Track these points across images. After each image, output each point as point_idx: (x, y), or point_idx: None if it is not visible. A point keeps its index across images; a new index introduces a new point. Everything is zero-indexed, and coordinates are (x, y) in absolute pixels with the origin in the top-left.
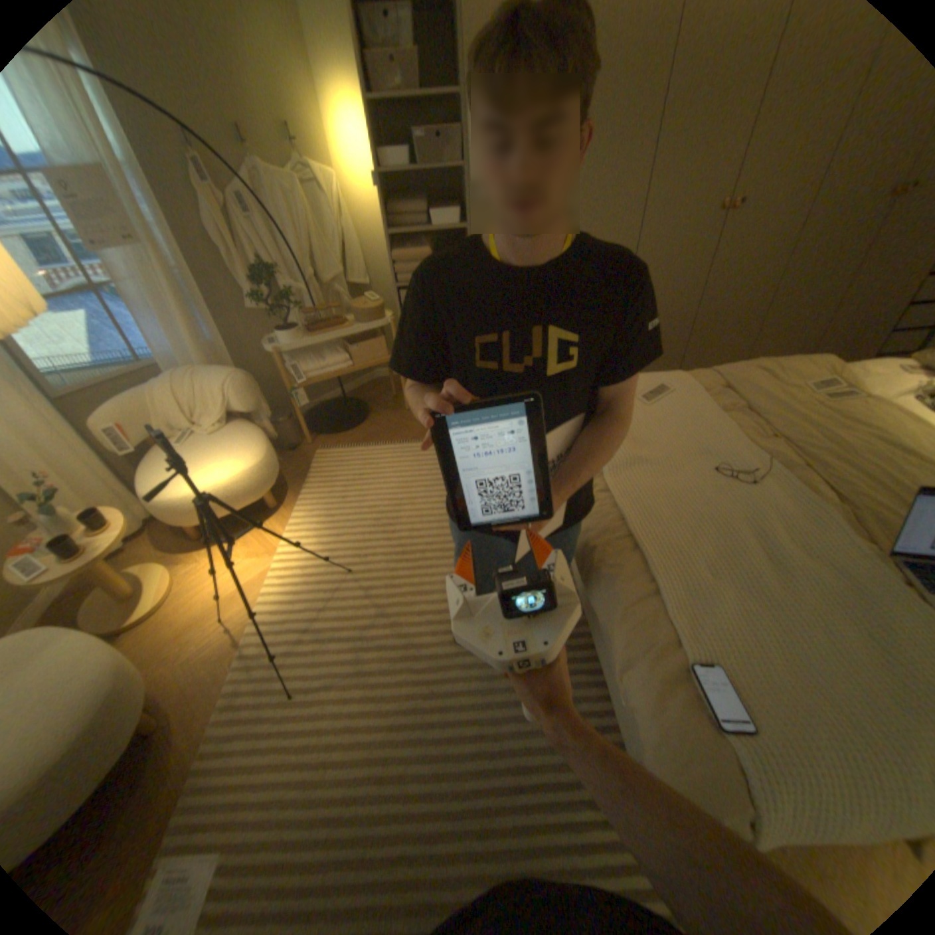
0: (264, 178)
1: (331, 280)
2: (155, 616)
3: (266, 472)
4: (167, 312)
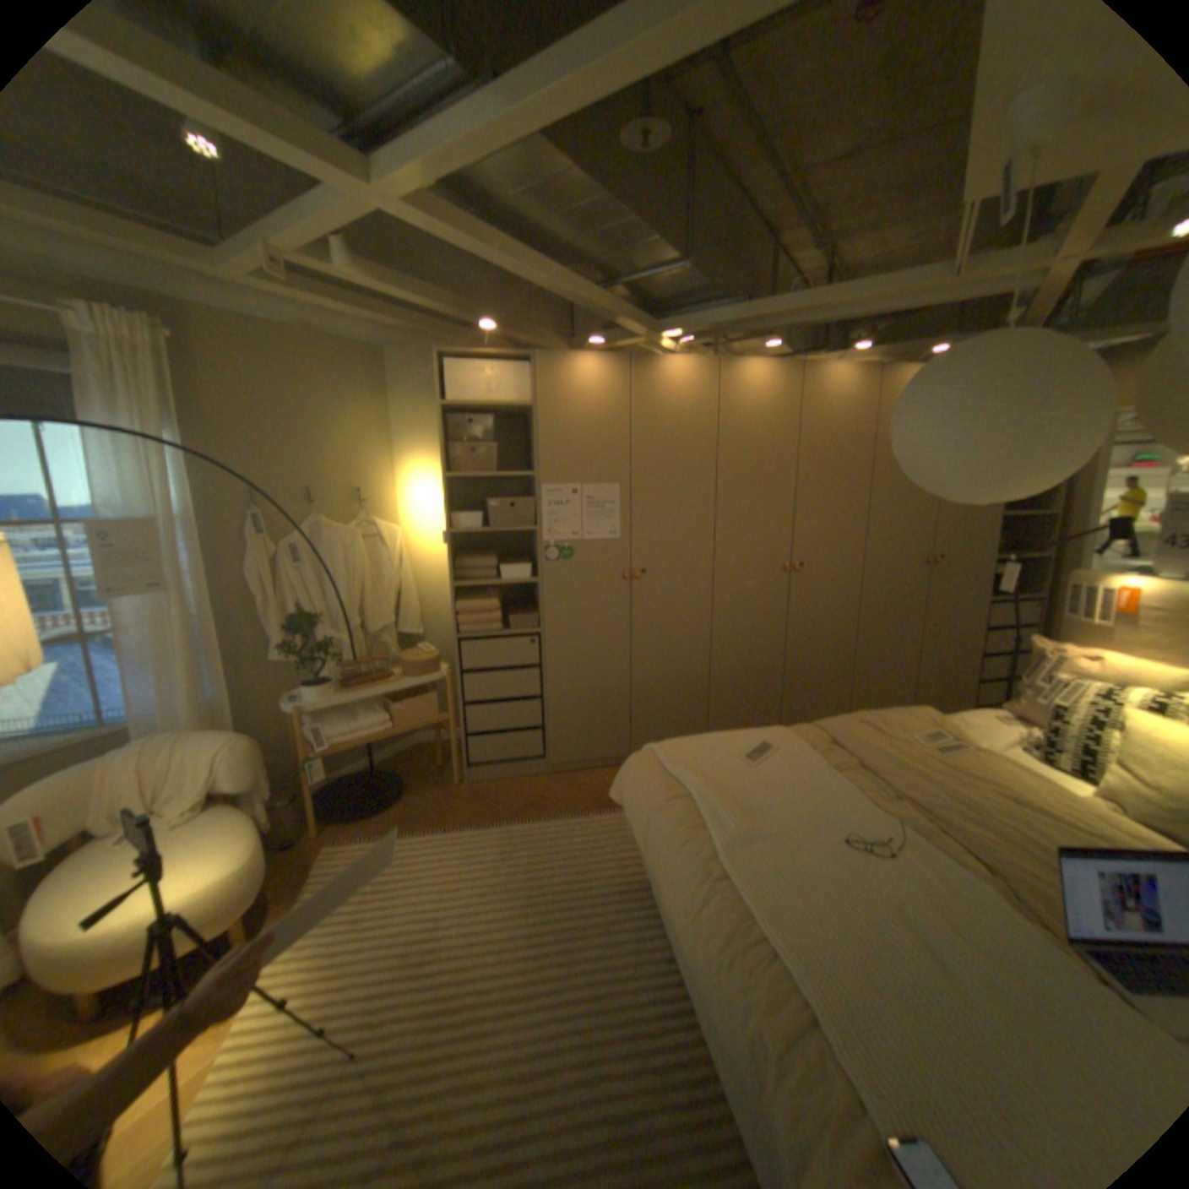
0: (327, 533)
1: (380, 630)
2: None
3: (247, 884)
4: (170, 665)
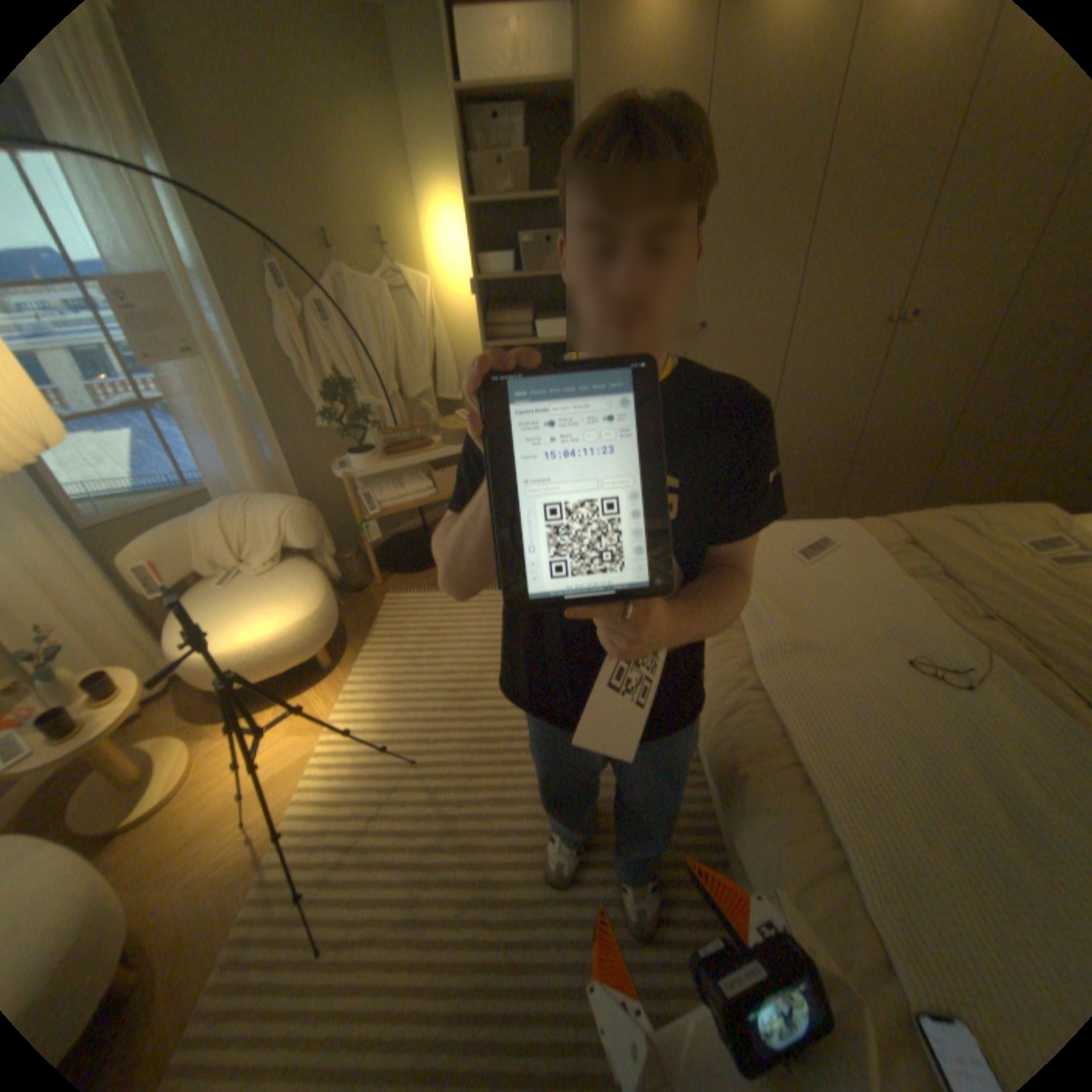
0: (350, 285)
1: (418, 395)
2: (163, 811)
3: (321, 624)
4: (225, 431)
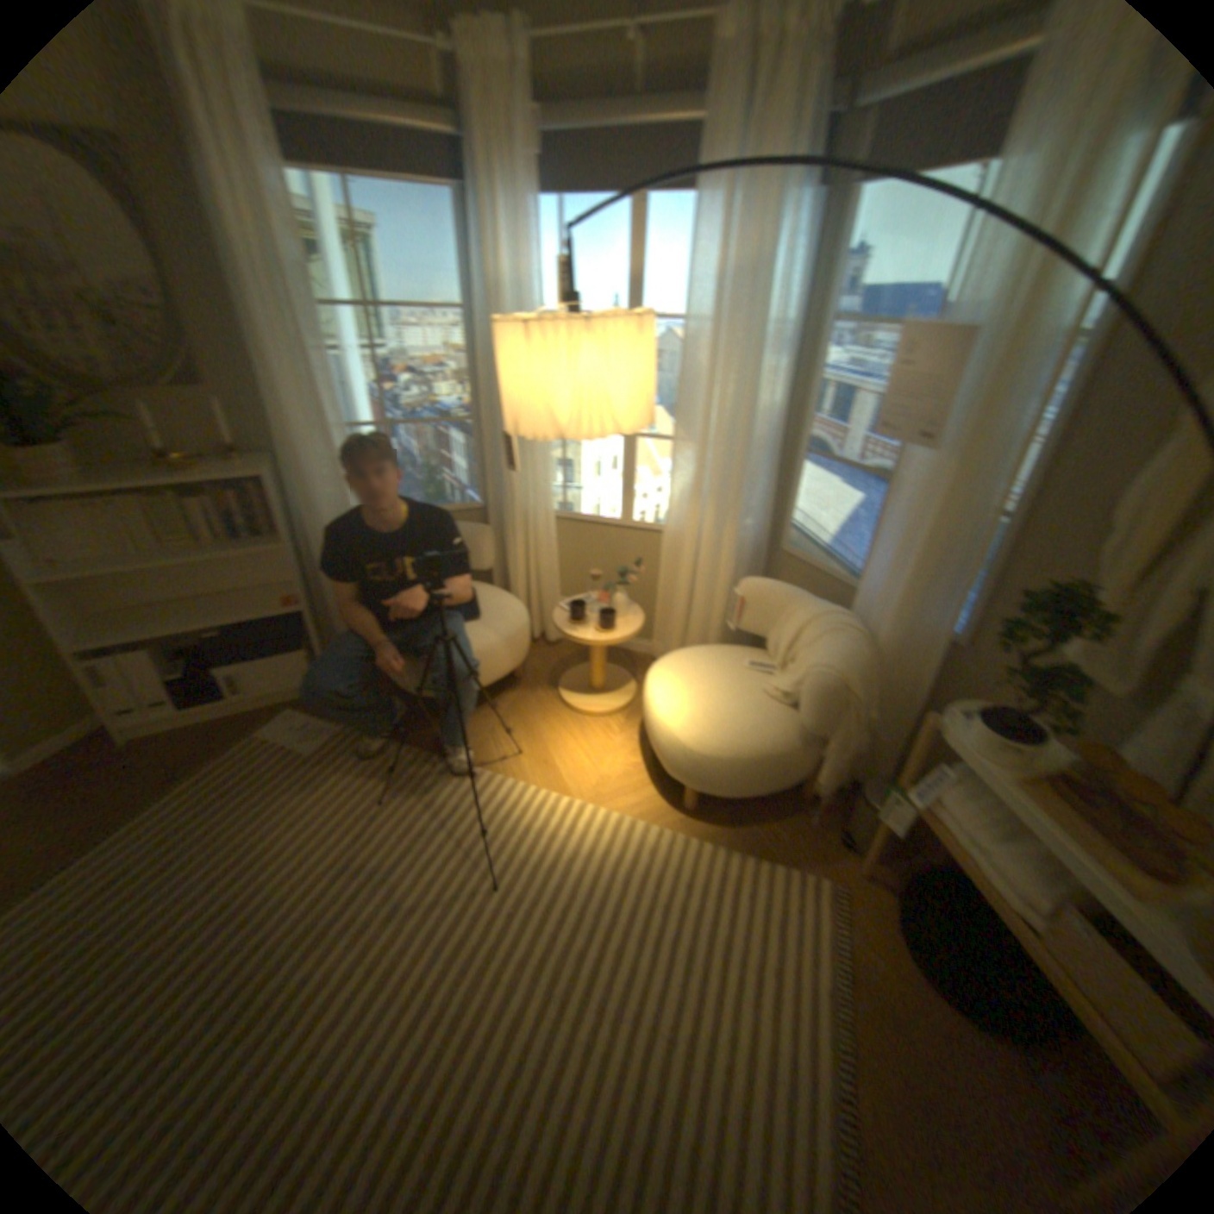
0: None
1: None
2: (562, 711)
3: (688, 769)
4: (912, 554)
